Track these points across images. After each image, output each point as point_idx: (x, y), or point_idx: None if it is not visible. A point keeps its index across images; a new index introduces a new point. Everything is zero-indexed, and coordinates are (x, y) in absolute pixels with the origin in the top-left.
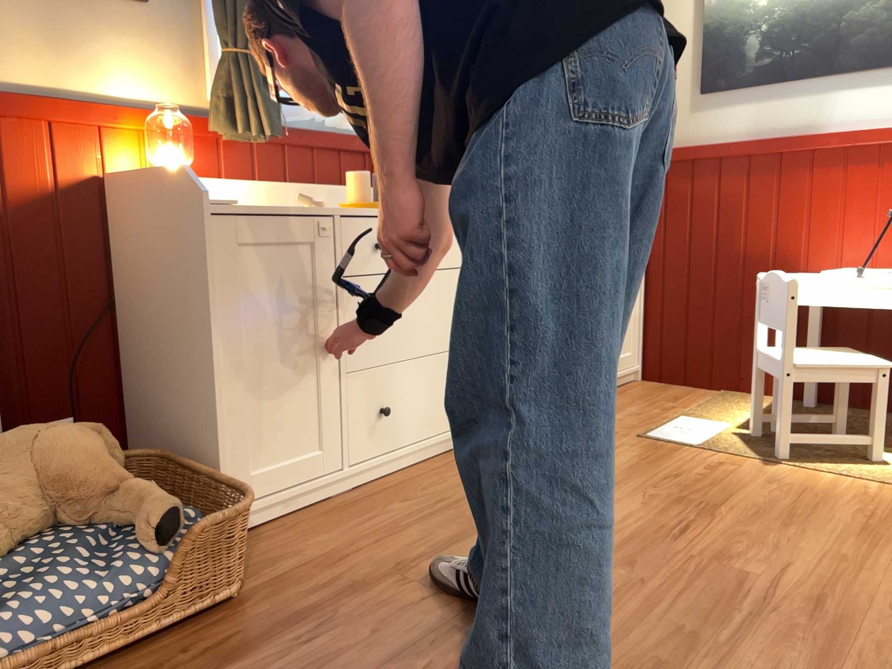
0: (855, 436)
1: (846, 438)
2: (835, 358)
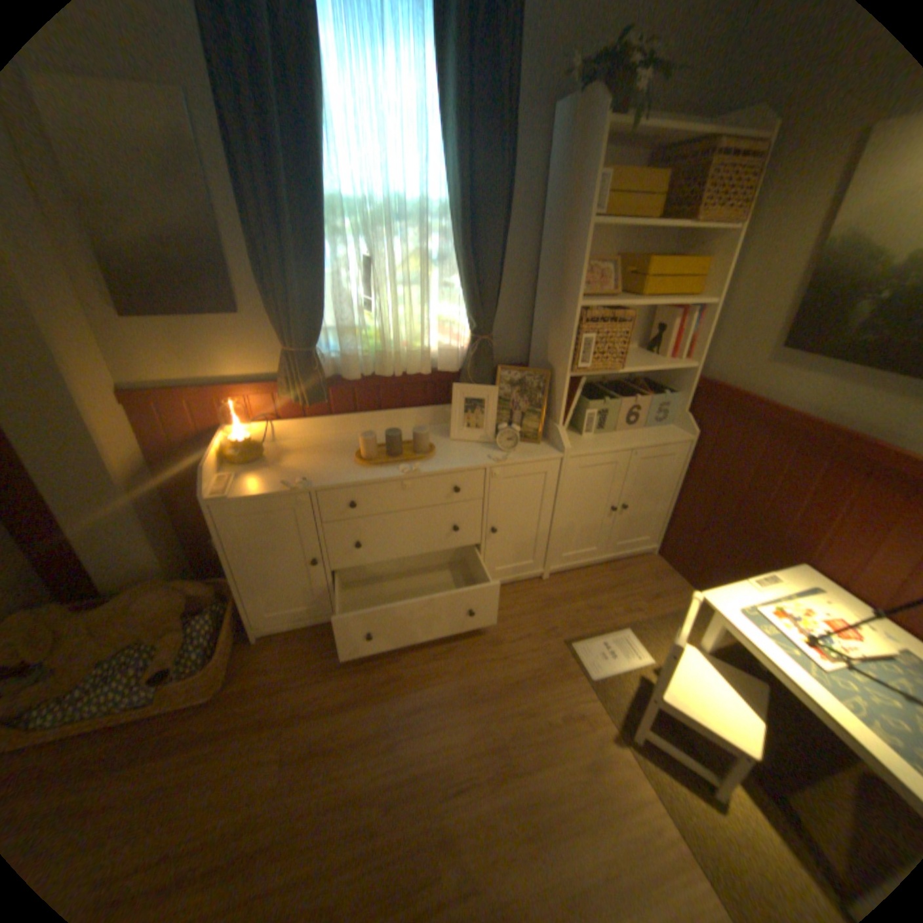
0: (709, 773)
1: (698, 769)
2: (718, 710)
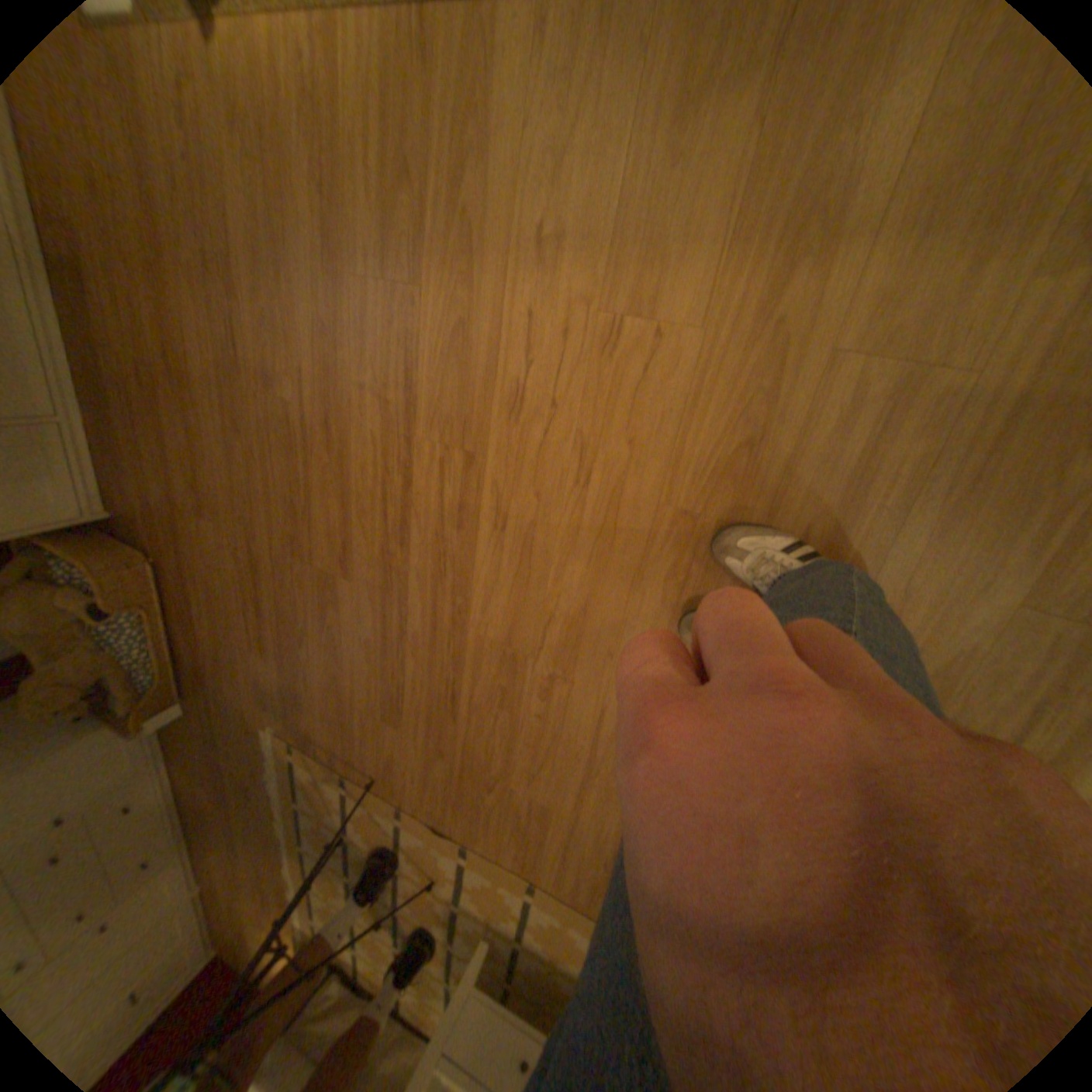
0: None
1: None
2: None
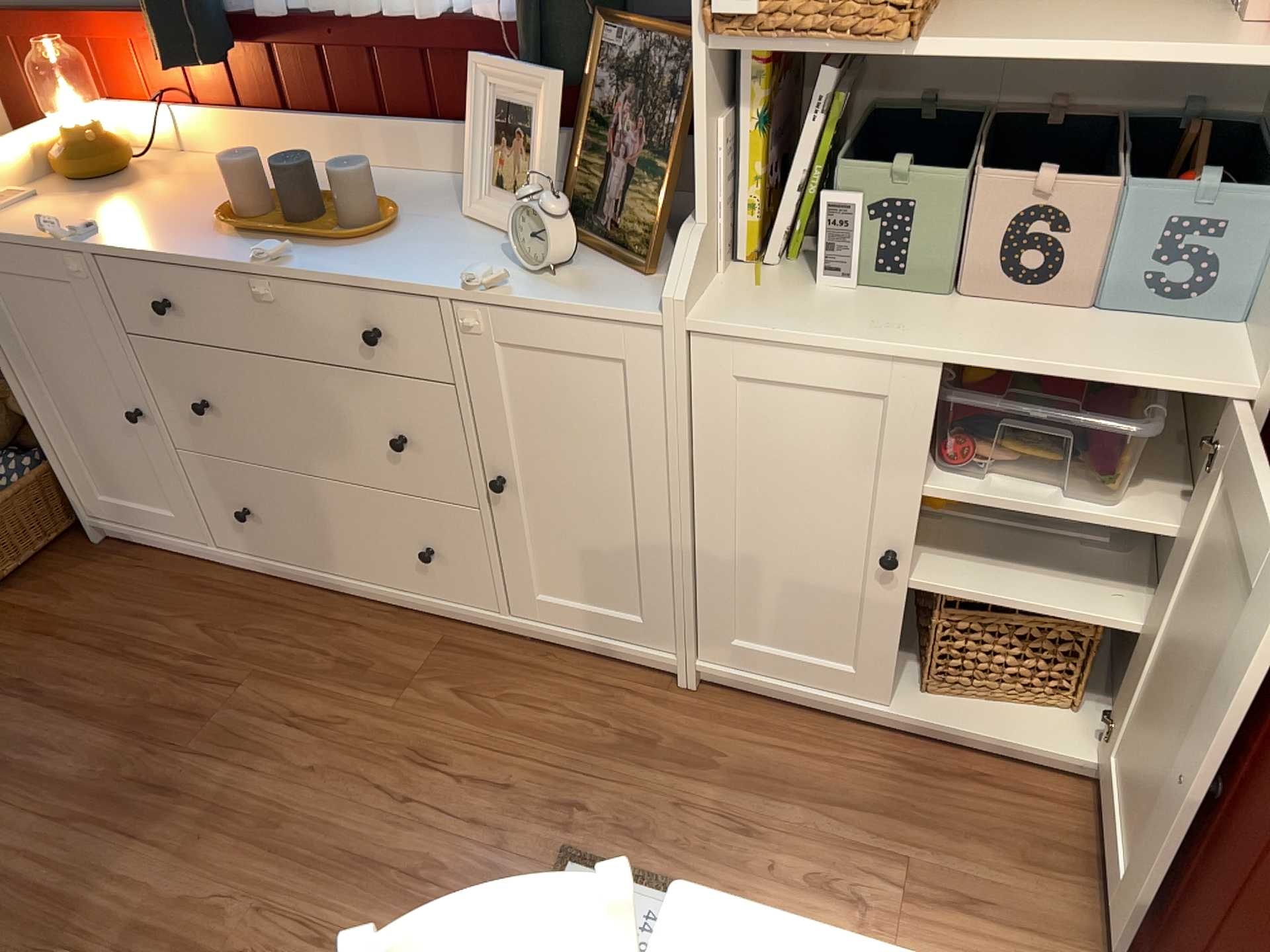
0: None
1: None
2: None
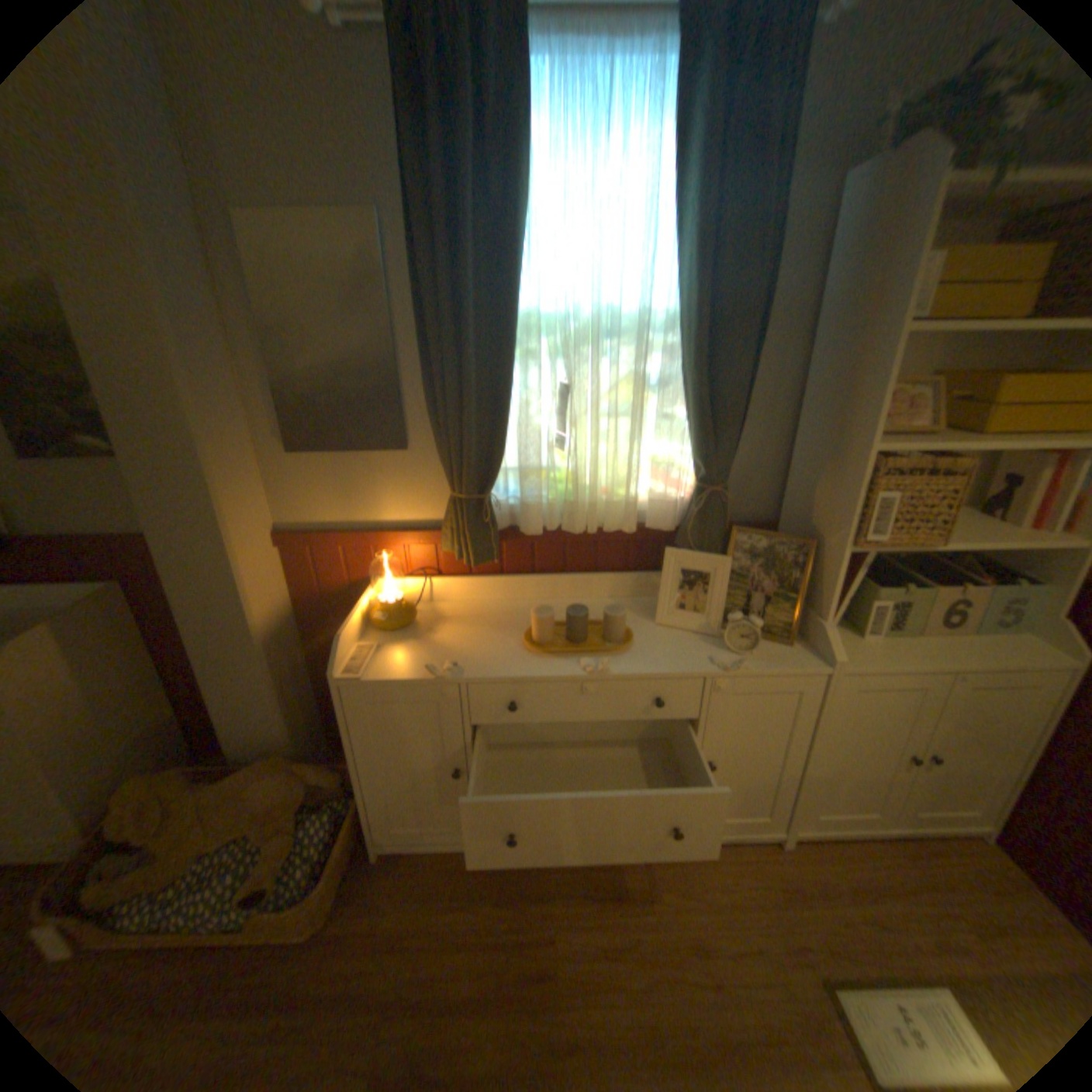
0: None
1: None
2: None
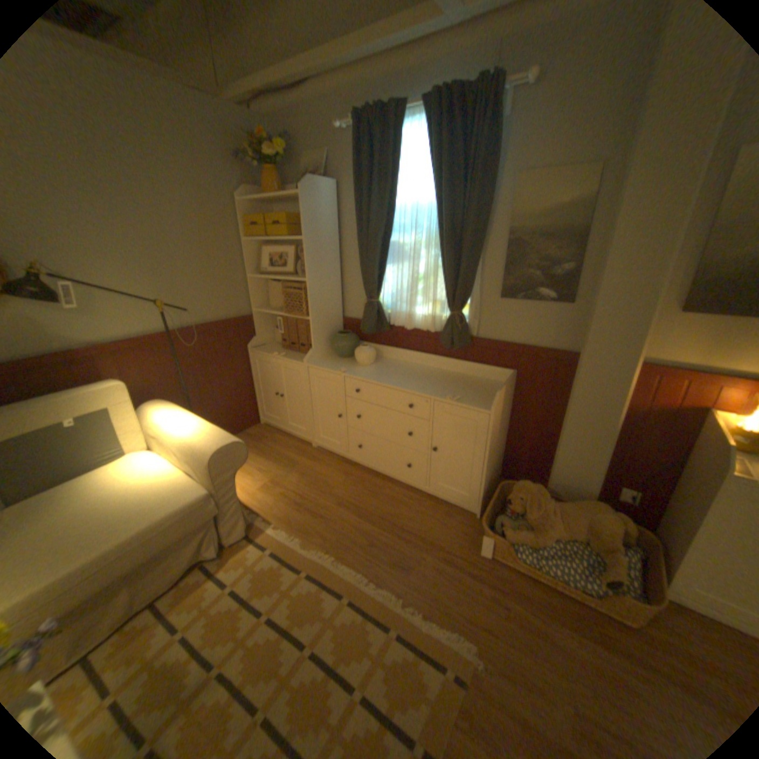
0: None
1: None
2: None
